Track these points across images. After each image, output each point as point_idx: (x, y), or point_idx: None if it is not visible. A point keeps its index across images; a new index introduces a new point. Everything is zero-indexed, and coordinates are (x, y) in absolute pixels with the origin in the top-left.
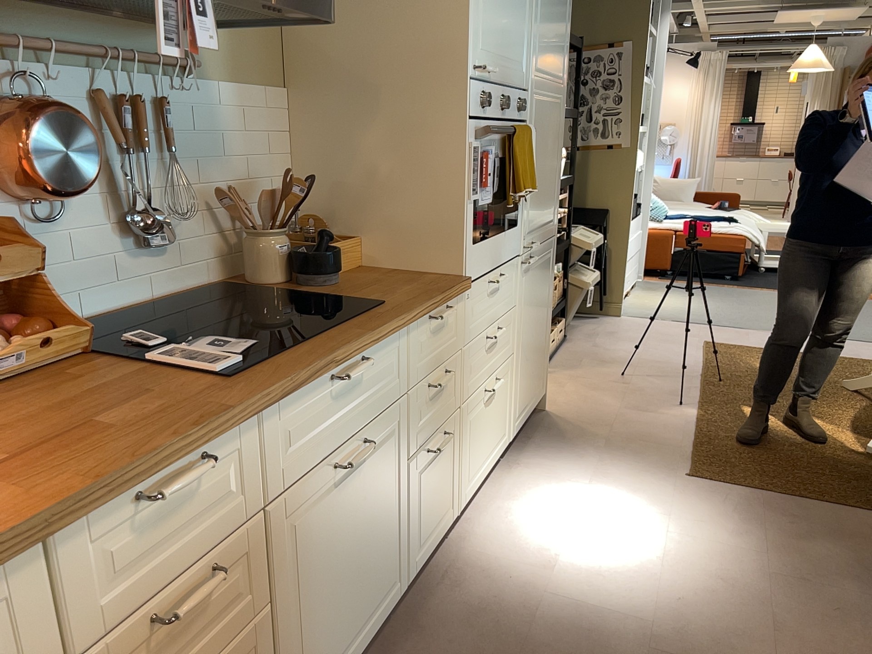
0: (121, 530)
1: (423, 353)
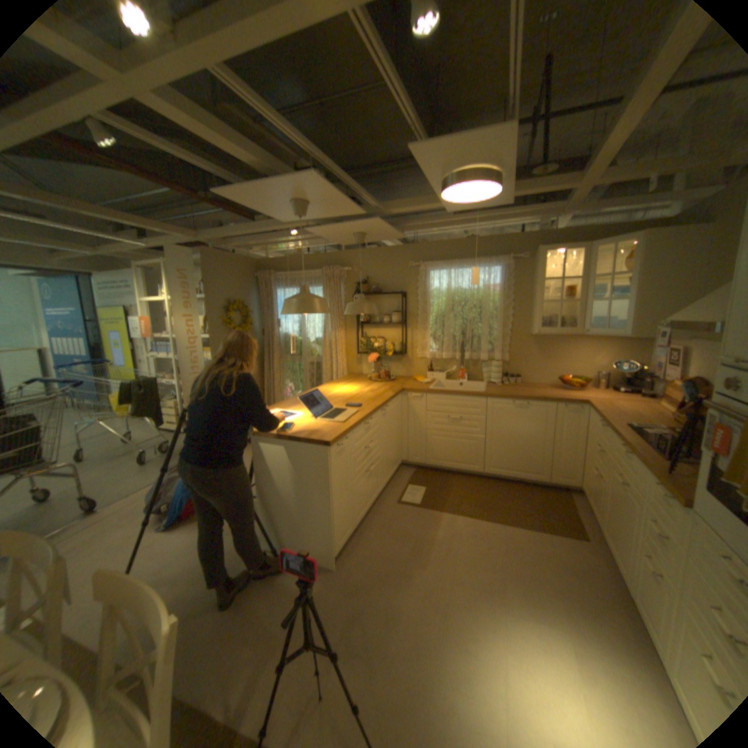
0: (602, 424)
1: (656, 499)
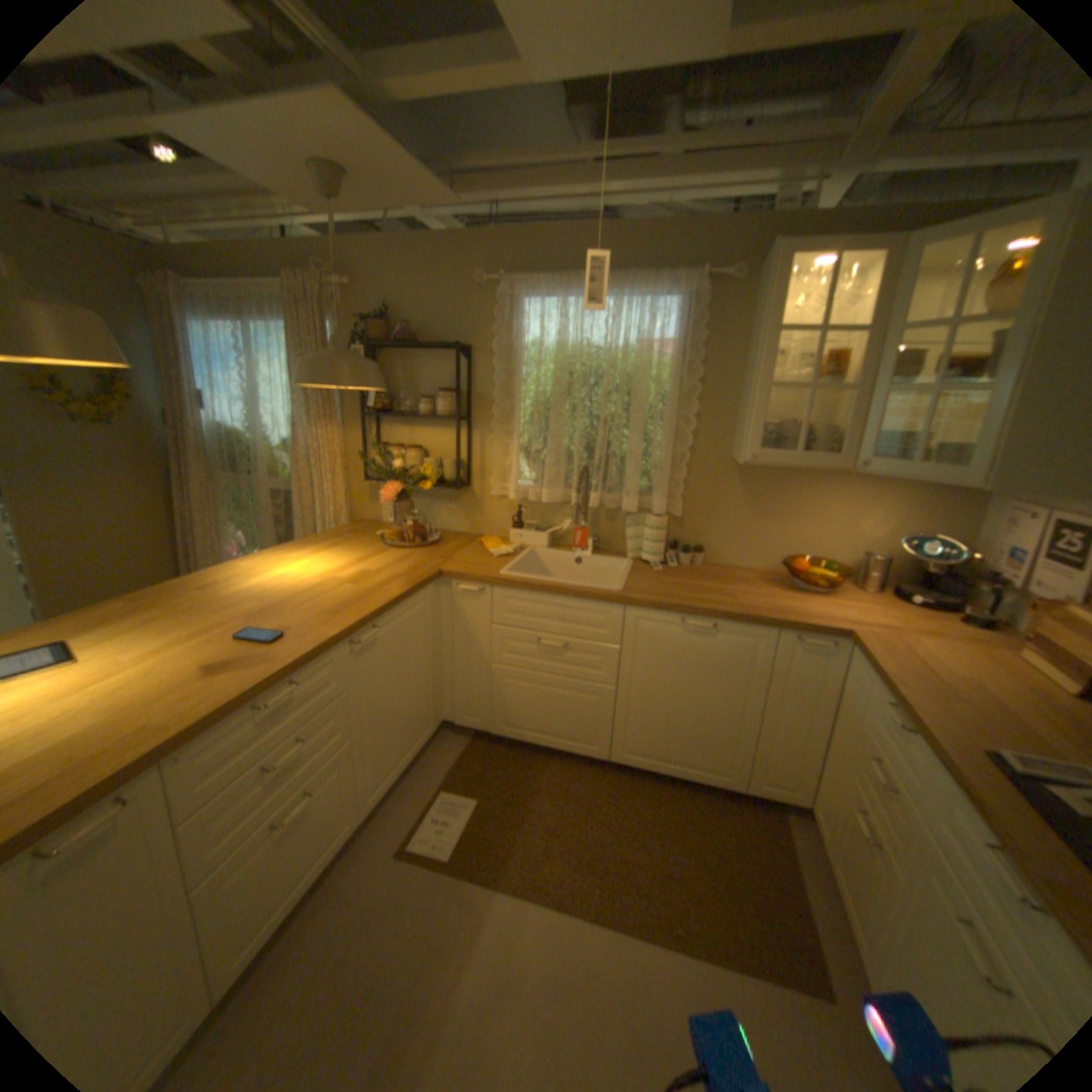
0: (894, 712)
1: None
